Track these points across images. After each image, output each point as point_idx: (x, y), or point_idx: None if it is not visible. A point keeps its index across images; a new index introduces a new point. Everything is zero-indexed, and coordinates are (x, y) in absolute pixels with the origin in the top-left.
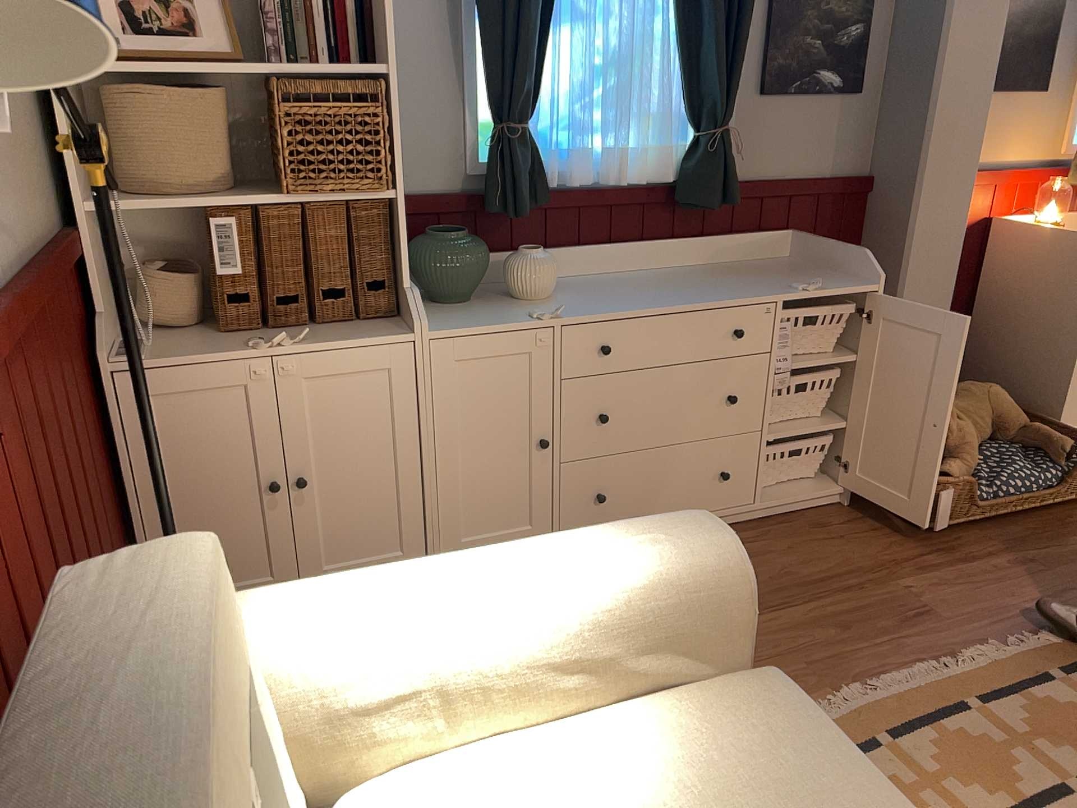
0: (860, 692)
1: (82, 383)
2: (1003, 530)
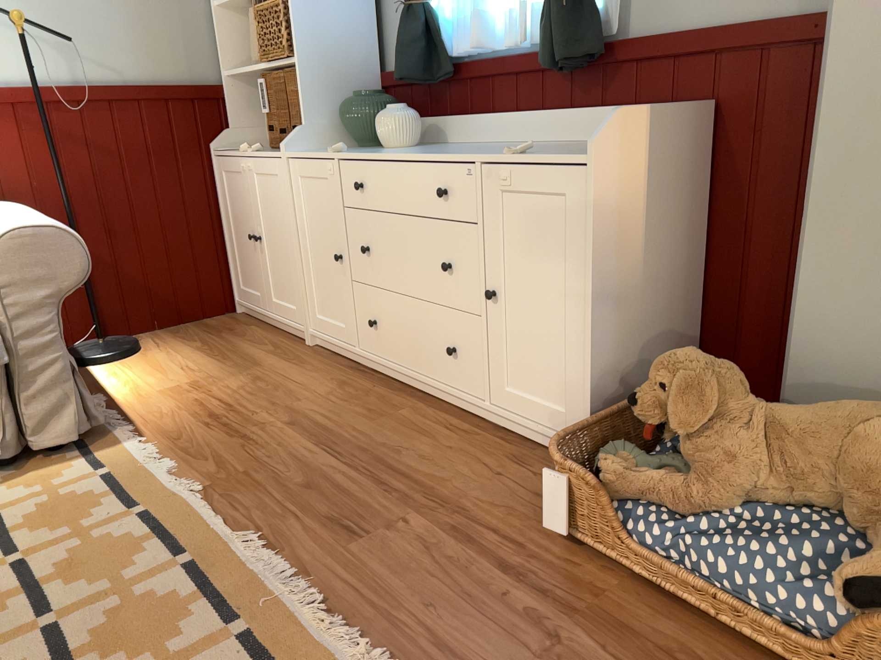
0: (205, 498)
1: (190, 155)
2: (650, 614)
